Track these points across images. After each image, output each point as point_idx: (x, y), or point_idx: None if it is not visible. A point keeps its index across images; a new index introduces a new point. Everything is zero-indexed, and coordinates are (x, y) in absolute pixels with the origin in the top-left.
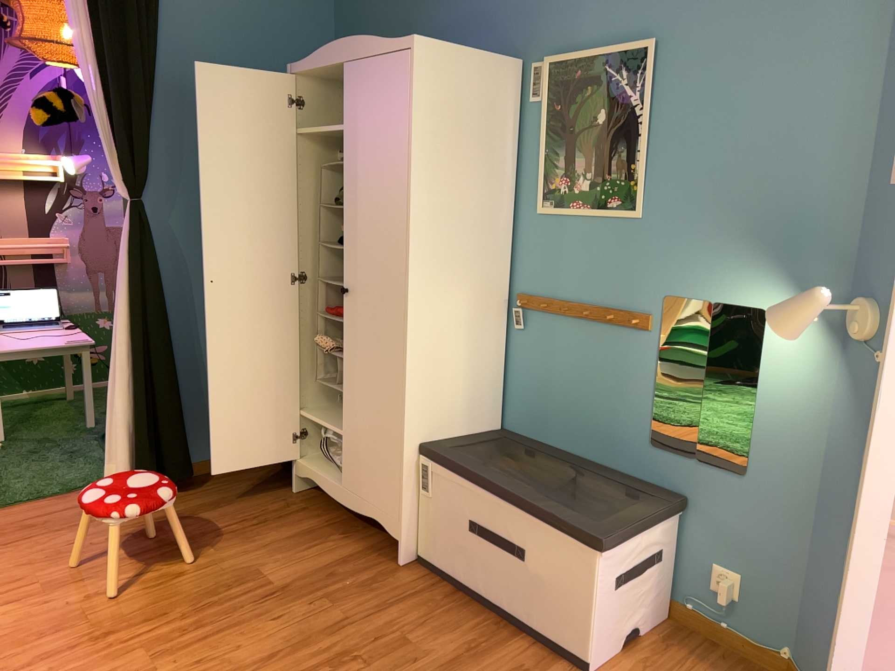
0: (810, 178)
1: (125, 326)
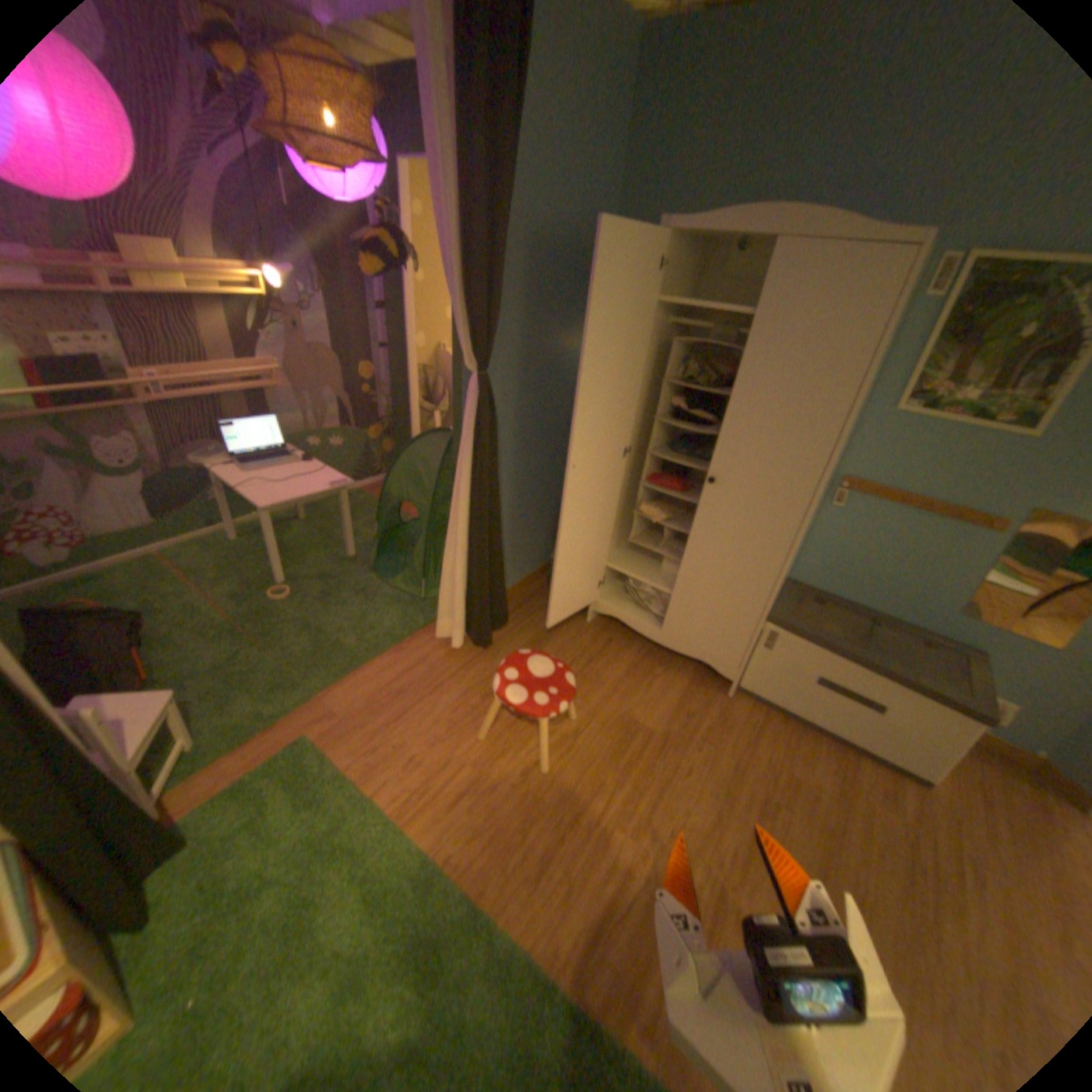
0: None
1: (466, 505)
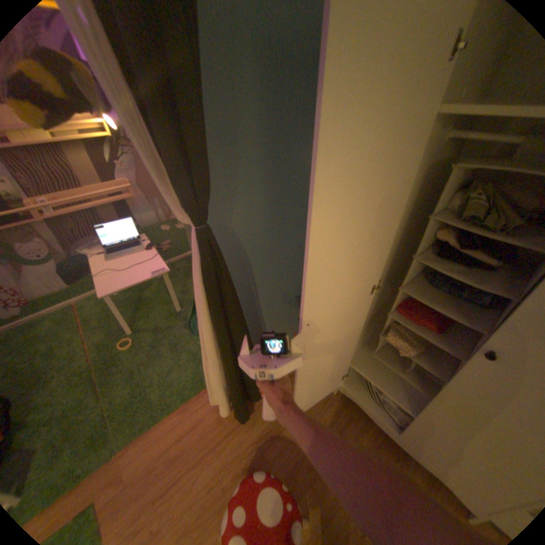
0: None
1: (212, 335)
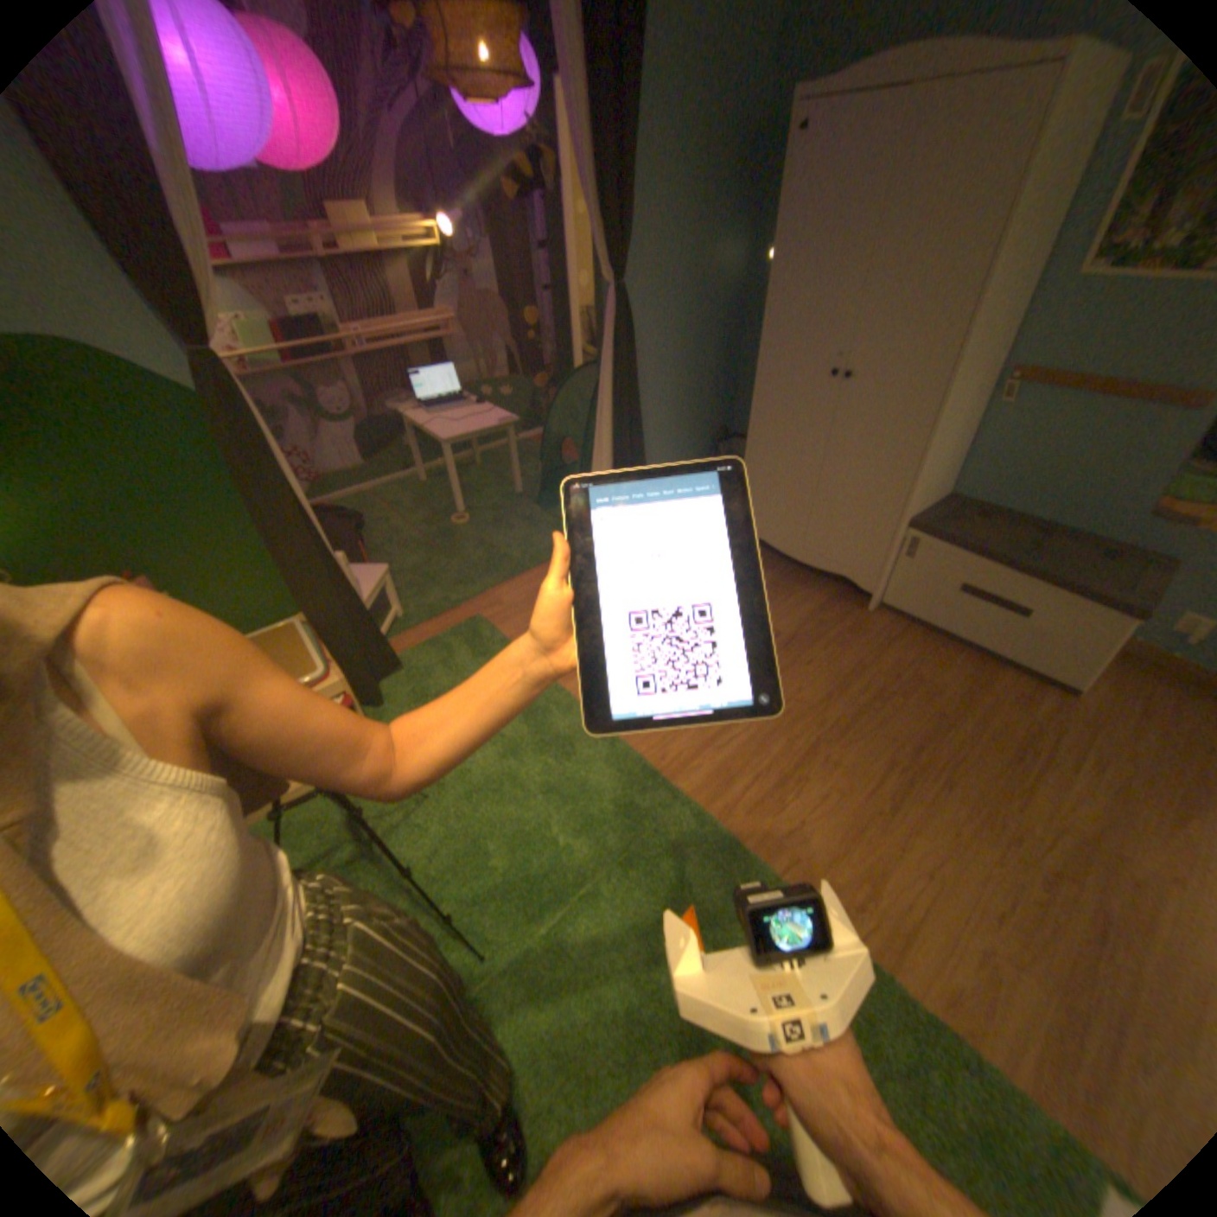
0: None
1: (609, 419)
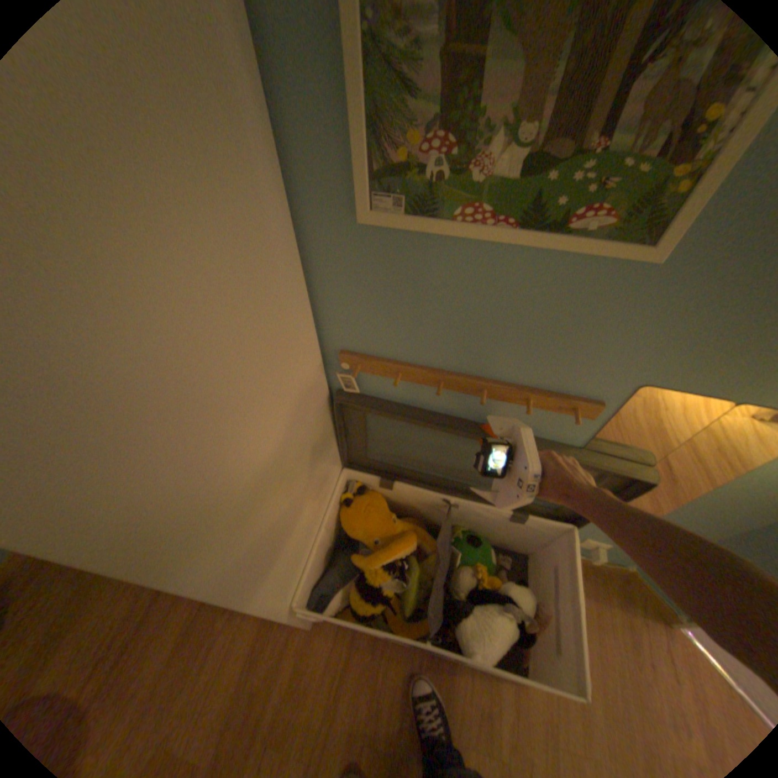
0: None
1: None
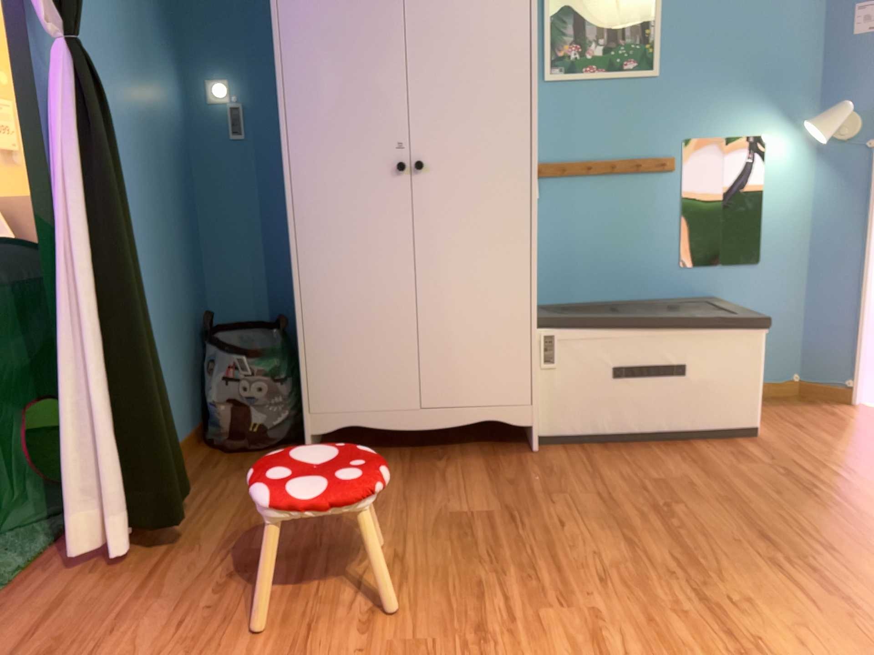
0: (790, 35)
1: (81, 263)
